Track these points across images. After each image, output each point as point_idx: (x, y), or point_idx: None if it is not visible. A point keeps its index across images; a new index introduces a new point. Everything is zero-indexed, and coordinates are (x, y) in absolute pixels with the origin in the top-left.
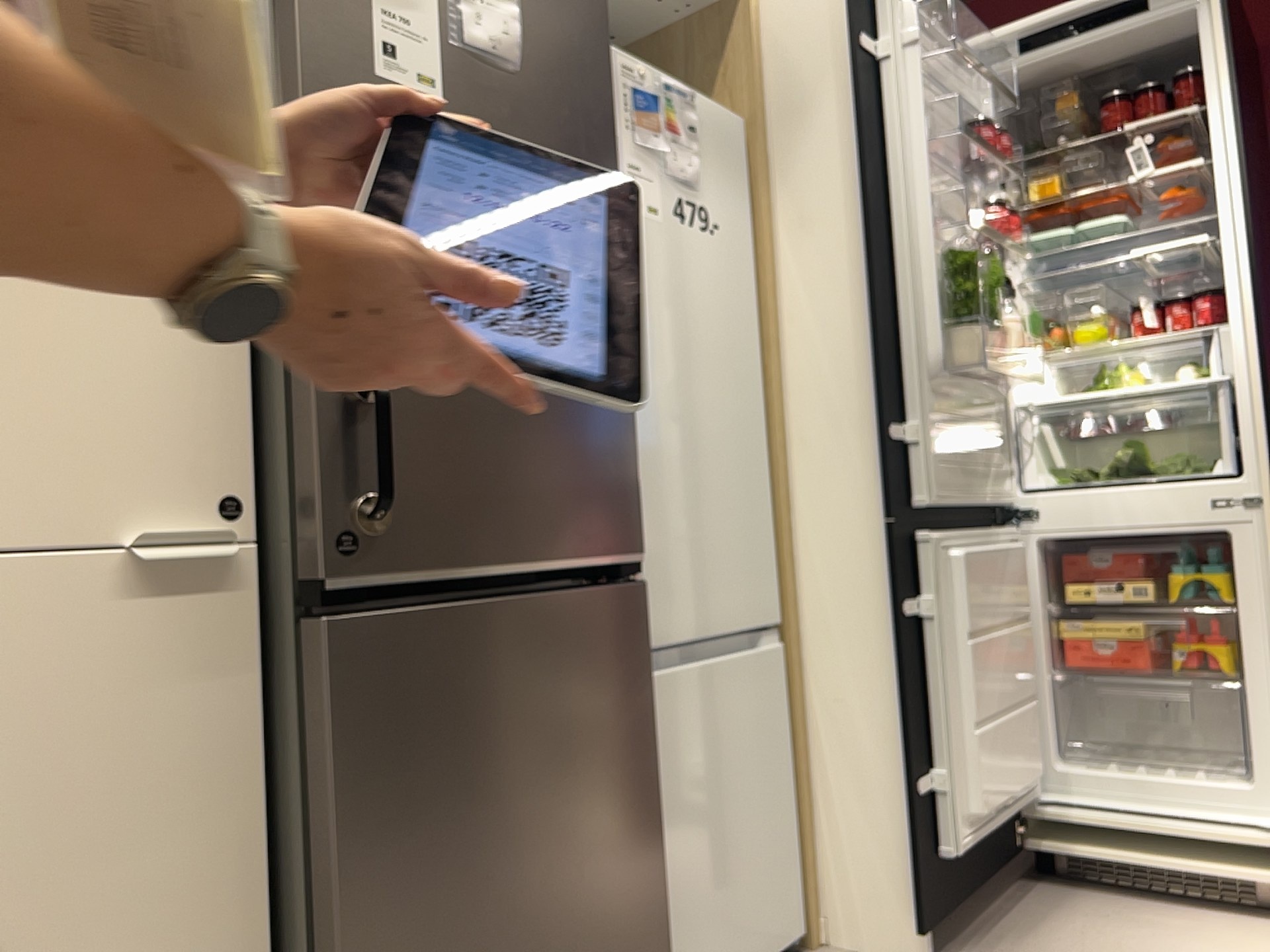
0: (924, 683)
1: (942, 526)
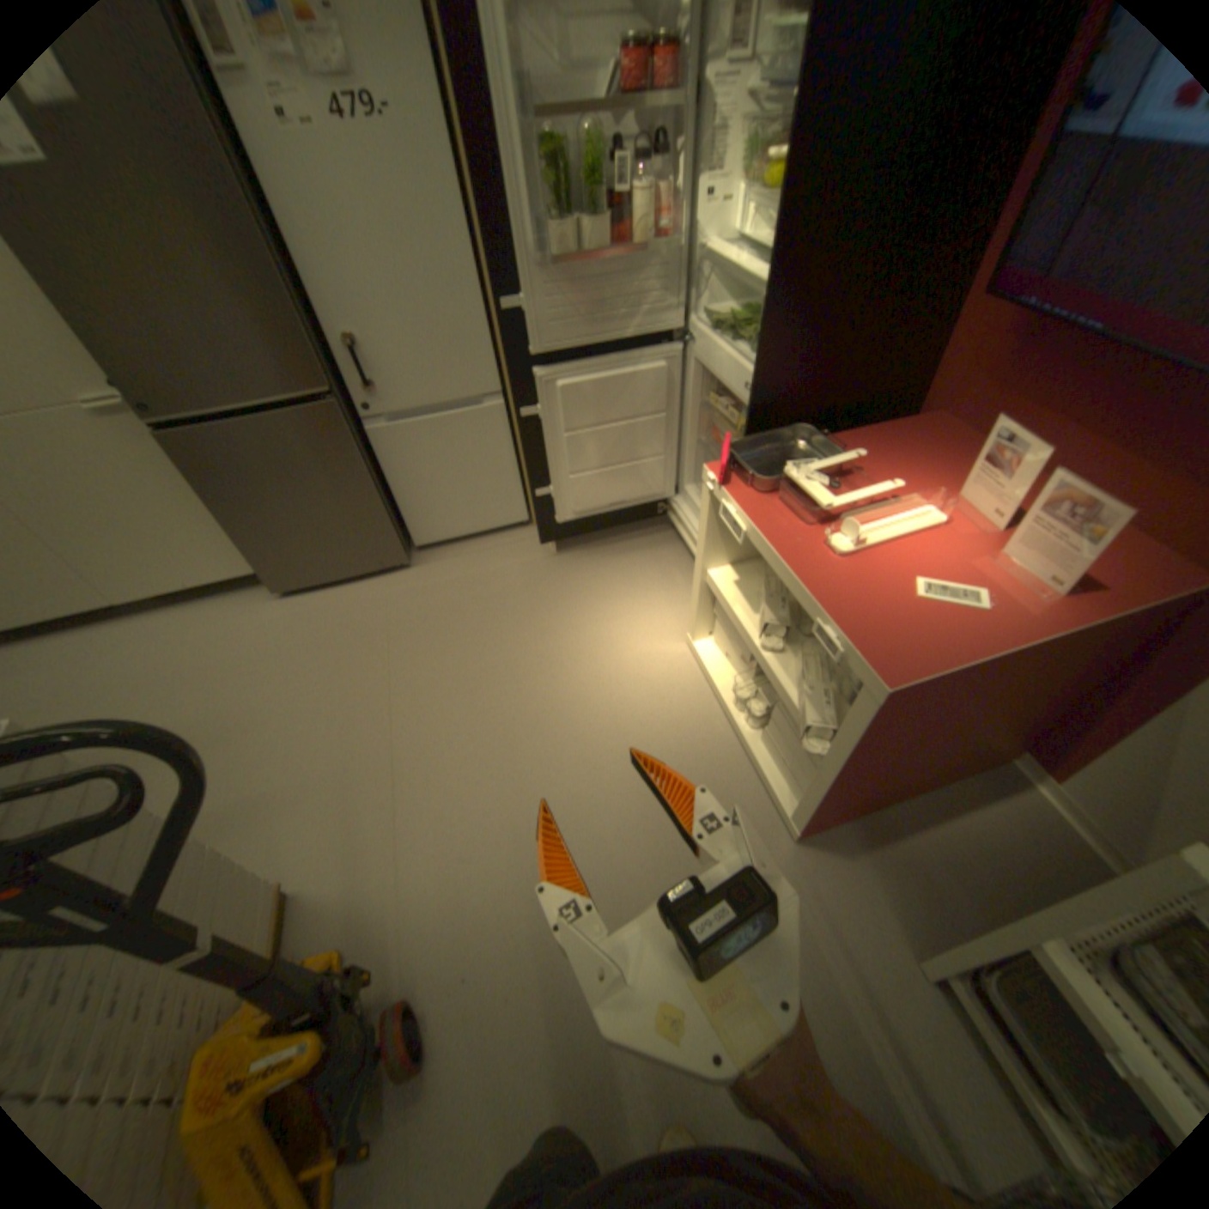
0: (541, 448)
1: (574, 357)
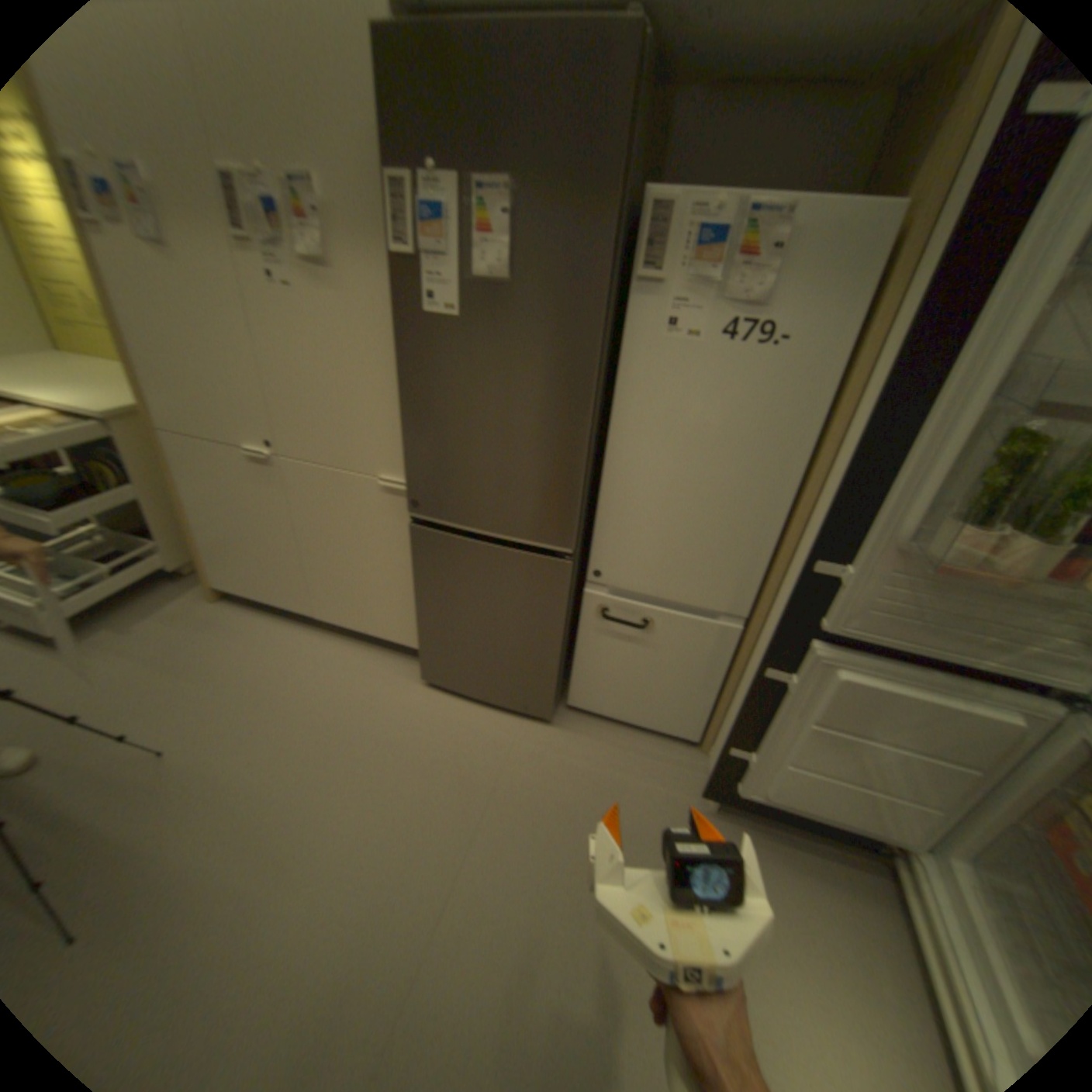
0: (769, 714)
1: (878, 650)
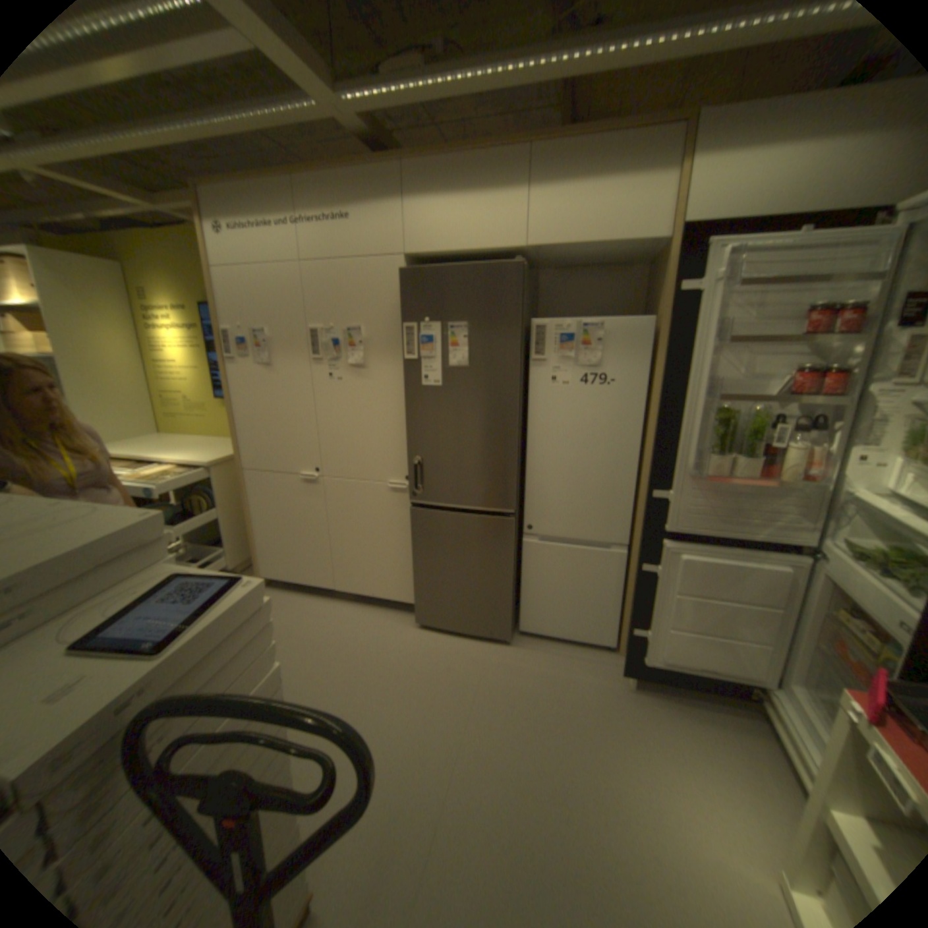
0: (651, 598)
1: (702, 541)
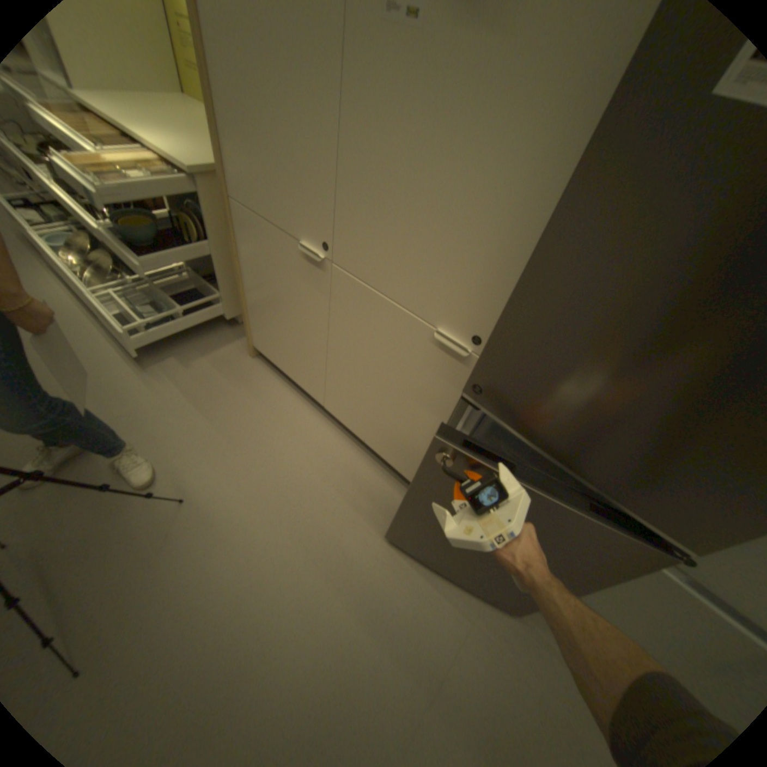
0: None
1: None
